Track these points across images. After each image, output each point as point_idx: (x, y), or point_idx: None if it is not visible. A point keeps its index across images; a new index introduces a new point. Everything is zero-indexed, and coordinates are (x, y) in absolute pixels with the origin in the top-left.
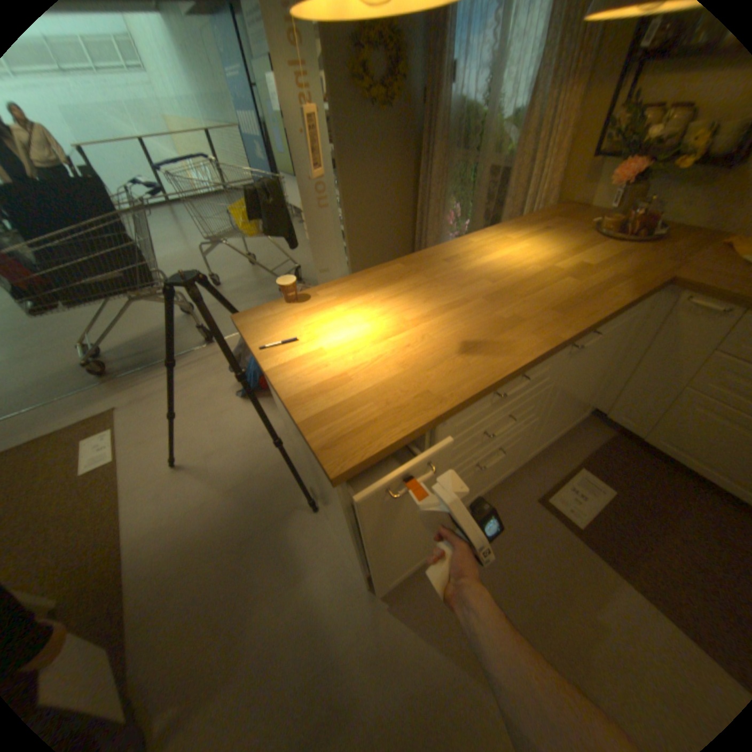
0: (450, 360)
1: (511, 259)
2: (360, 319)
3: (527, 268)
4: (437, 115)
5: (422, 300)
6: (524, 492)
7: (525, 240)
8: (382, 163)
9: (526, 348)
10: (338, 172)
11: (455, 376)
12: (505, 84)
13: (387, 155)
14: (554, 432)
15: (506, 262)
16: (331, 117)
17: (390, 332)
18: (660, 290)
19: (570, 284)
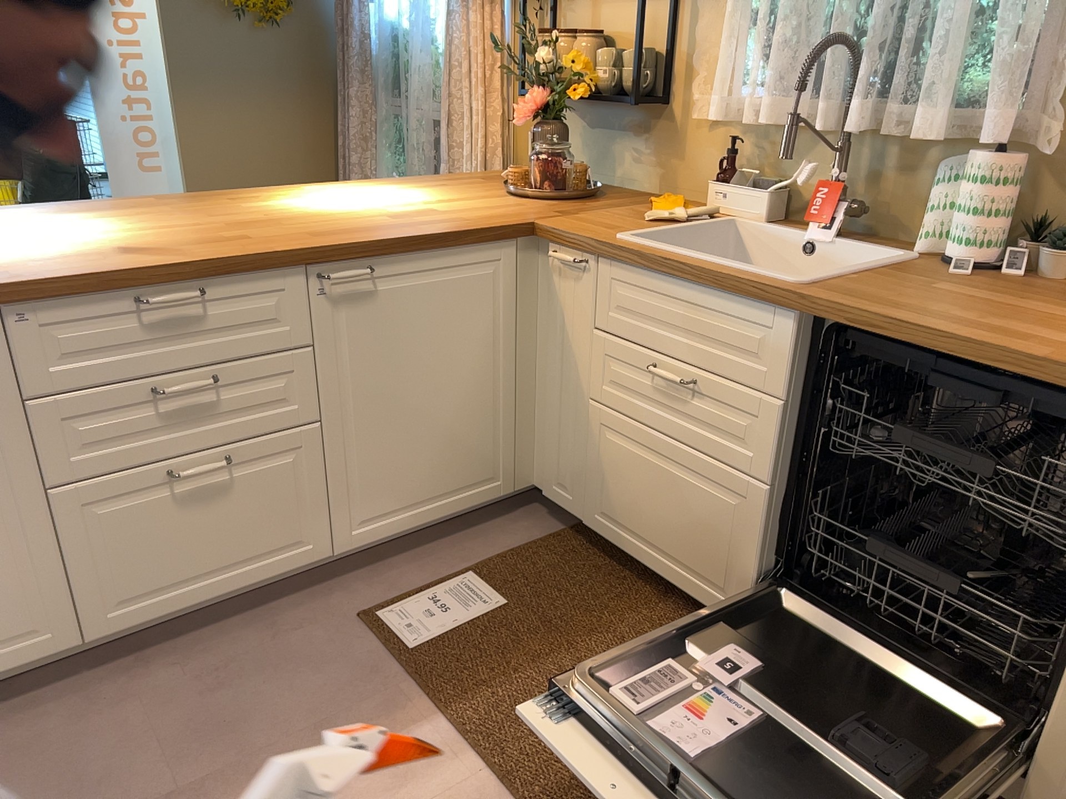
0: (84, 258)
1: (333, 202)
2: (8, 231)
3: (341, 209)
4: (351, 45)
5: (133, 223)
6: (341, 602)
7: (386, 191)
8: (270, 110)
9: (210, 254)
10: (178, 112)
11: (69, 266)
12: (431, 8)
13: (279, 99)
14: (404, 491)
15: (319, 204)
16: (166, 28)
17: (34, 240)
18: (507, 237)
19: (374, 221)
